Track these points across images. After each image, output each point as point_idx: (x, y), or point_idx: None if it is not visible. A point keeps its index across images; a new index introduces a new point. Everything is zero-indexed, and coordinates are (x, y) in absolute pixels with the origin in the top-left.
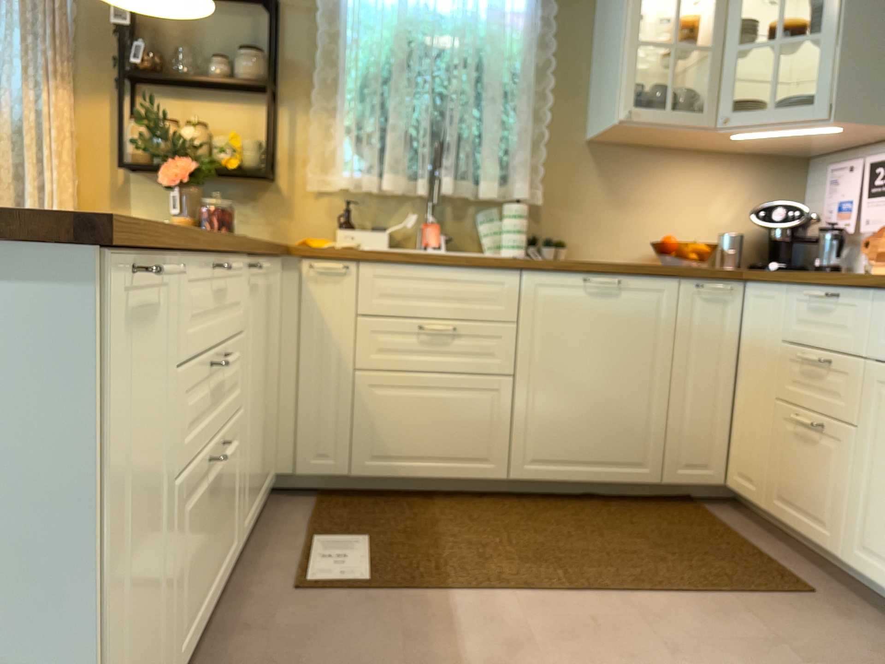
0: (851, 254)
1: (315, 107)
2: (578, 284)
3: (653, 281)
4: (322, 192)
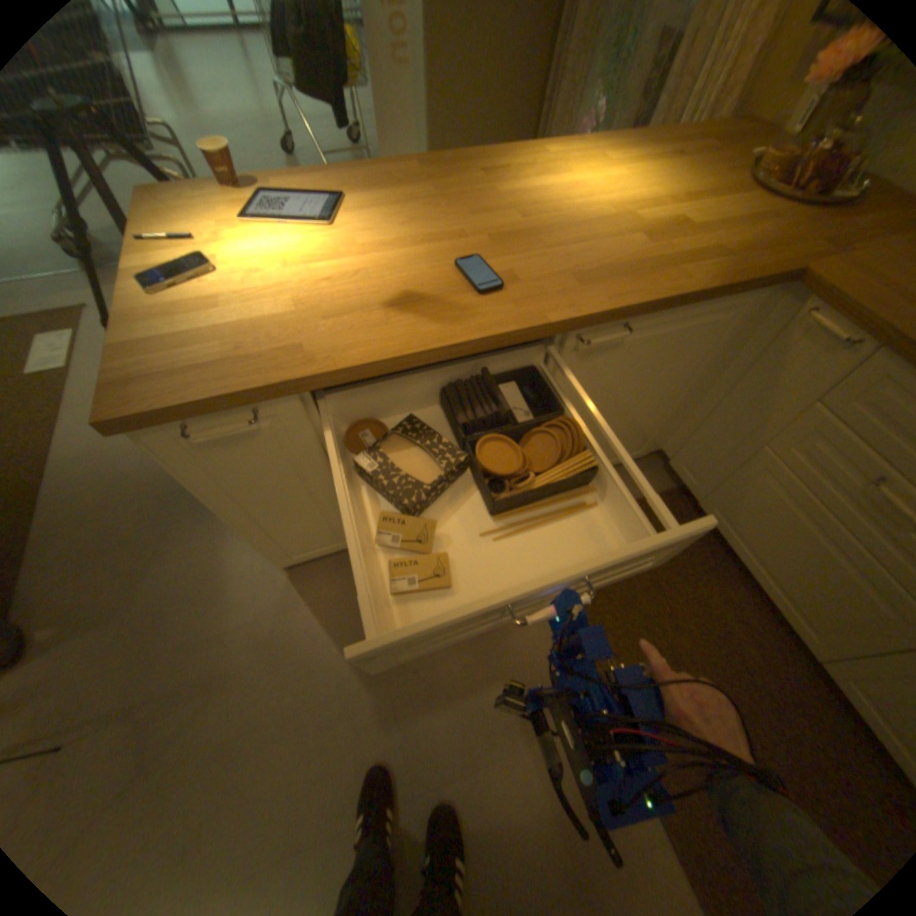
0: None
1: None
2: None
3: None
4: None
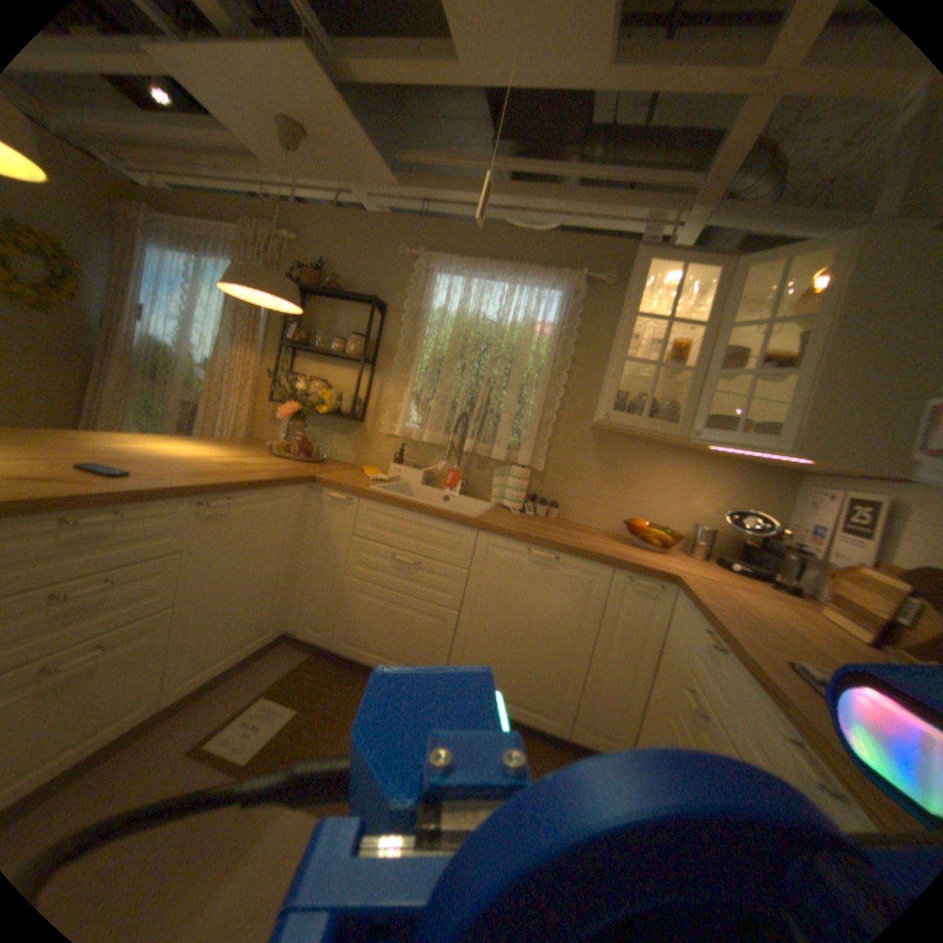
0: (819, 580)
1: (393, 378)
2: (521, 552)
3: (588, 565)
4: (390, 436)
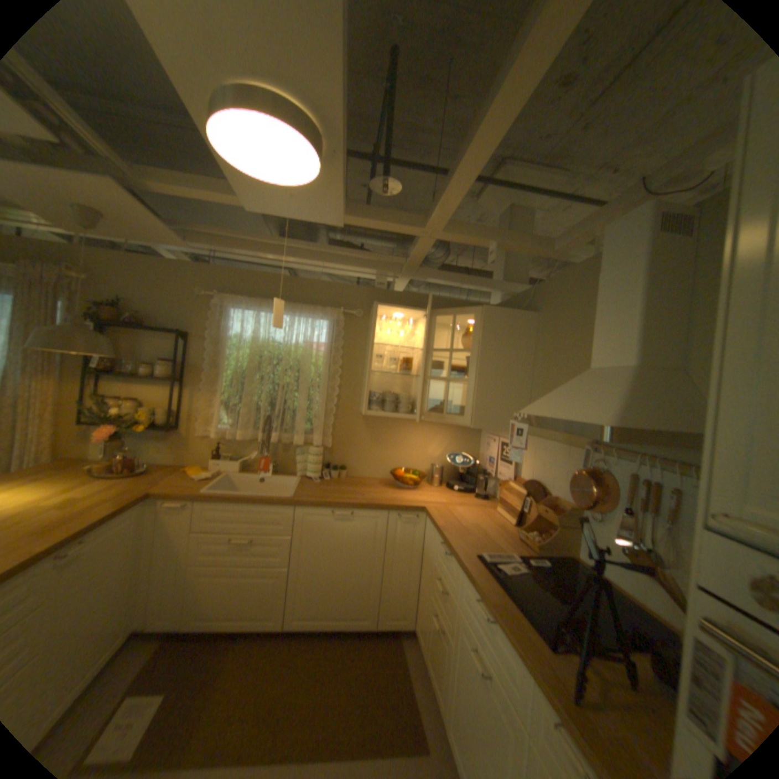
0: (496, 486)
1: (202, 391)
2: (328, 515)
3: (372, 513)
4: (206, 437)
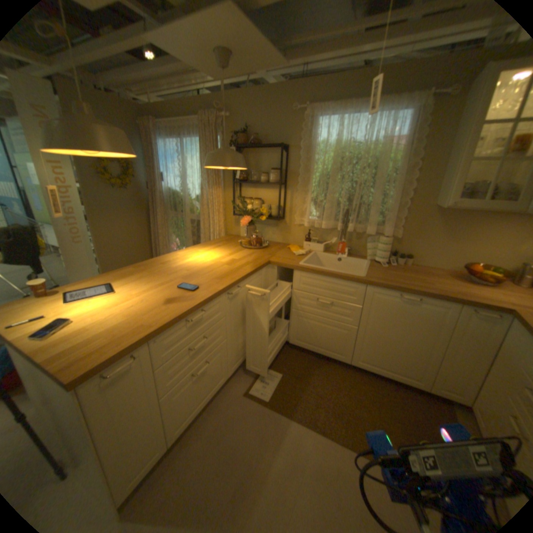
0: None
1: (298, 191)
2: (396, 296)
3: (444, 303)
4: (301, 225)
